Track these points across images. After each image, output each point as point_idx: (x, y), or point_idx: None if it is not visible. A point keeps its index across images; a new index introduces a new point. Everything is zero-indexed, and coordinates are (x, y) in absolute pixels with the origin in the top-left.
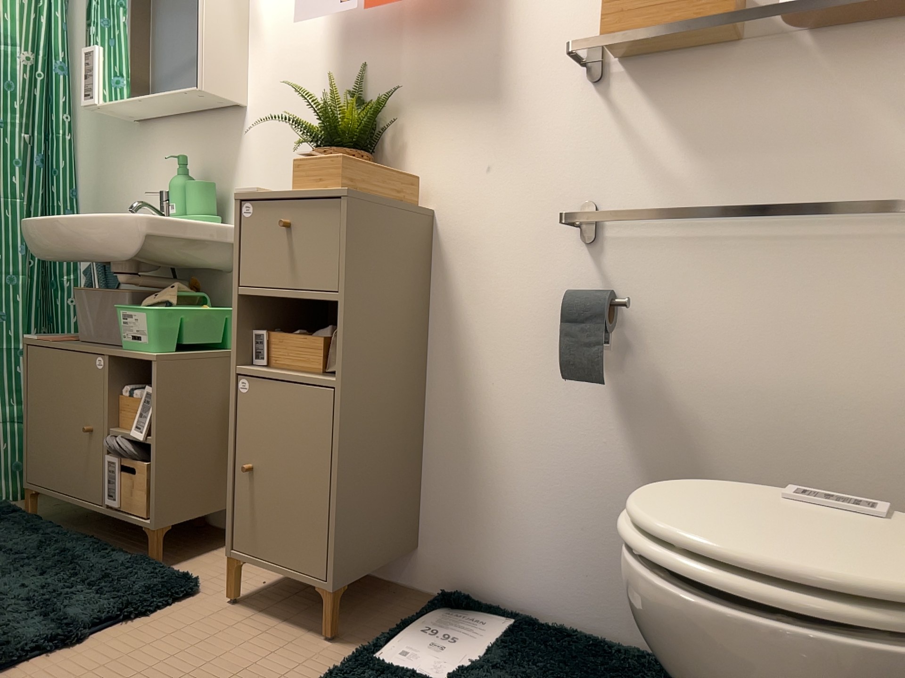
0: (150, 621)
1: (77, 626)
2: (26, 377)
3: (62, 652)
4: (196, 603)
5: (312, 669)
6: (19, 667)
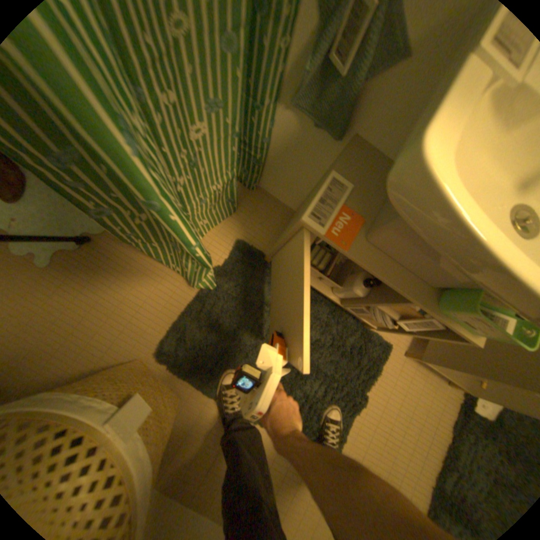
0: (384, 378)
1: (368, 401)
2: (291, 236)
3: (365, 410)
4: (394, 358)
5: (452, 409)
6: (356, 425)
